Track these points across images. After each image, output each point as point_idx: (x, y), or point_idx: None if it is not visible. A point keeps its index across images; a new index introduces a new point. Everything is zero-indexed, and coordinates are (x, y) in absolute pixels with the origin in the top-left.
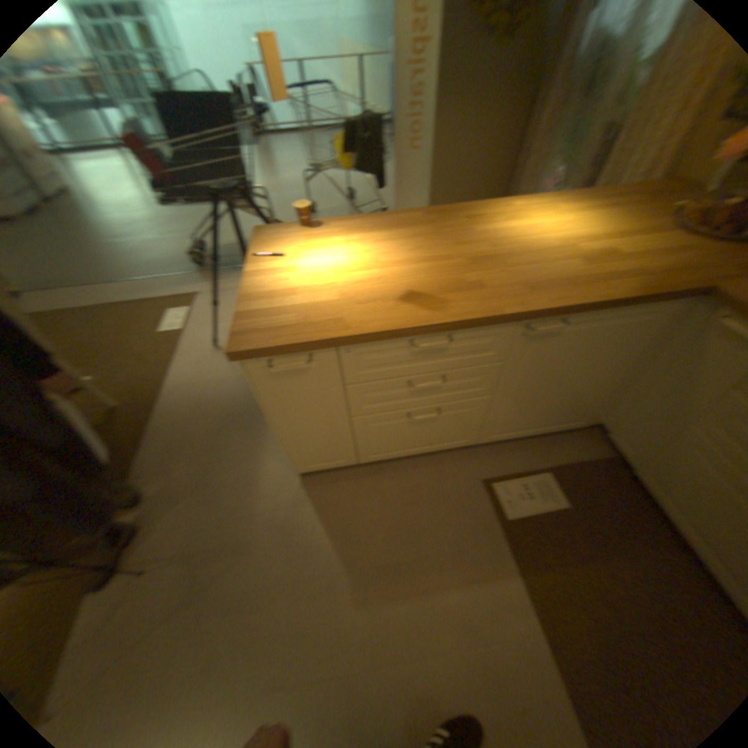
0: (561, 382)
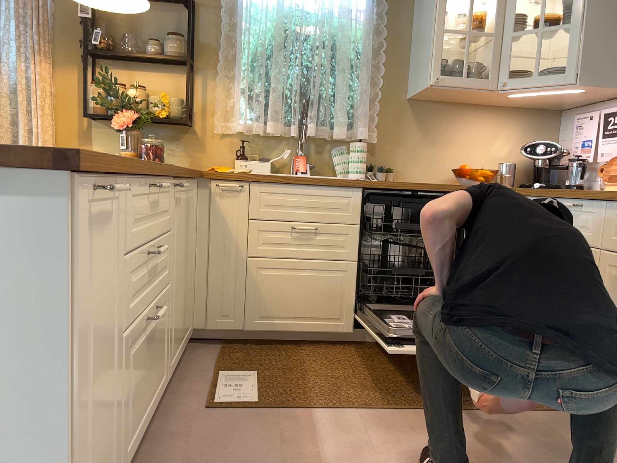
0: (182, 263)
